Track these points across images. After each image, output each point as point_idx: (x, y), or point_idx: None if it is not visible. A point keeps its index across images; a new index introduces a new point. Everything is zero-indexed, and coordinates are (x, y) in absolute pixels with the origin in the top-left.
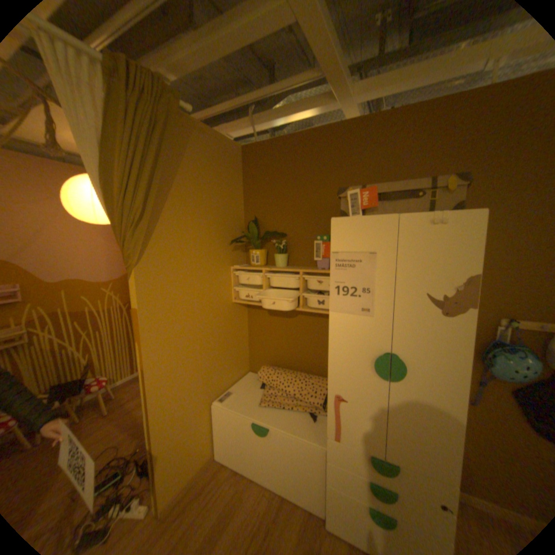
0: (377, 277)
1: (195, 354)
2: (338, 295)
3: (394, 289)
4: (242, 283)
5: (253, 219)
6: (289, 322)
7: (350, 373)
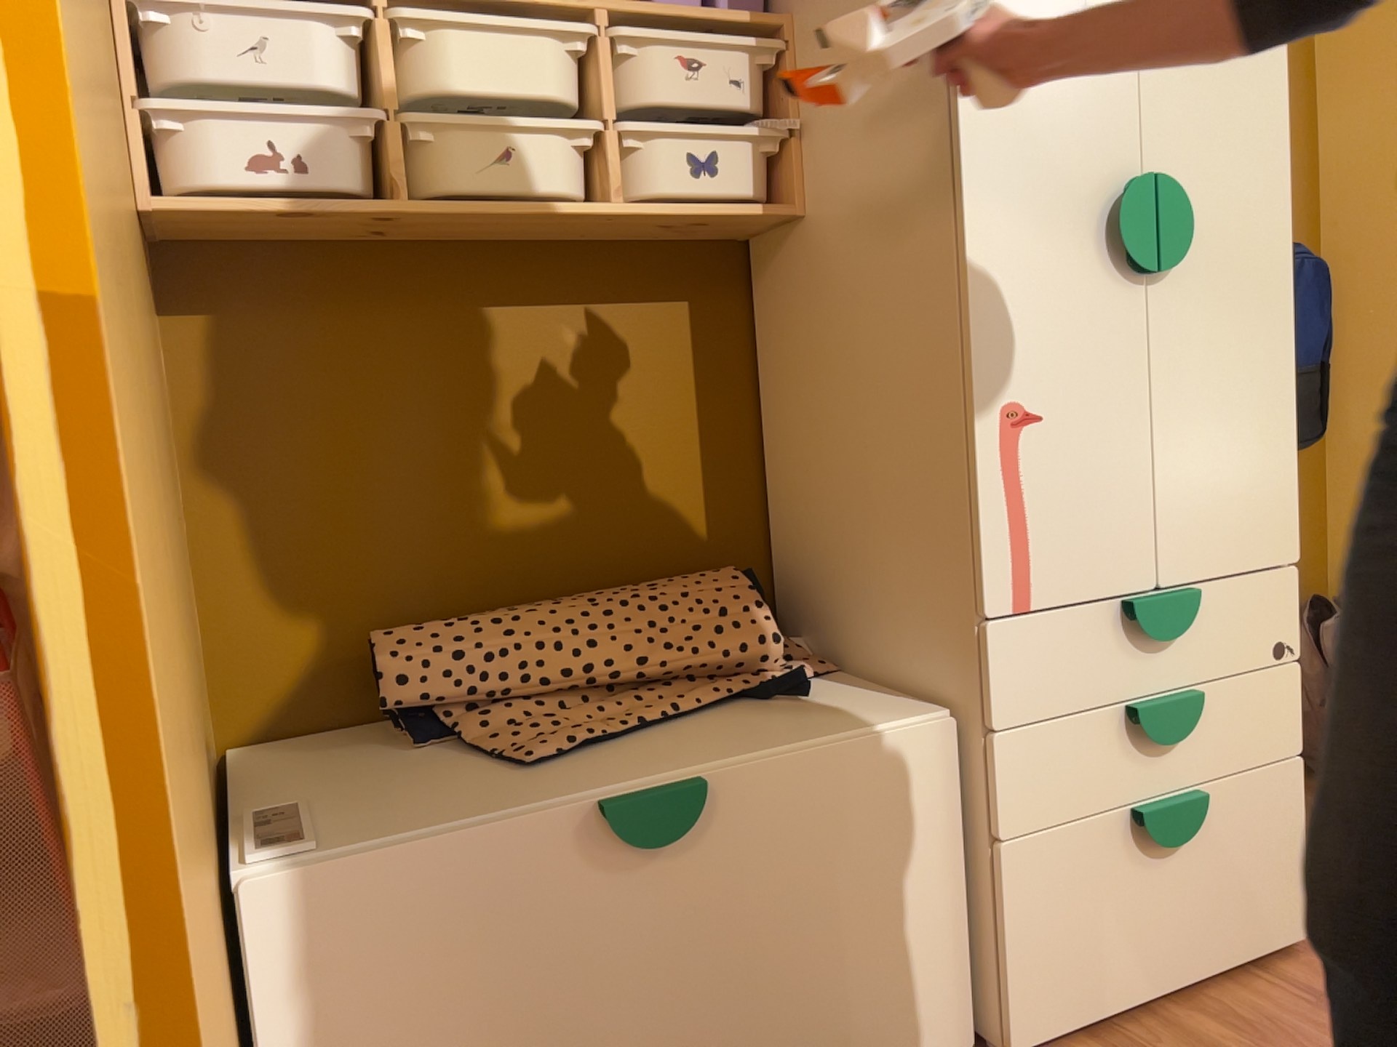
0: None
1: None
2: None
3: None
4: (204, 88)
5: None
6: (471, 356)
7: (1041, 294)
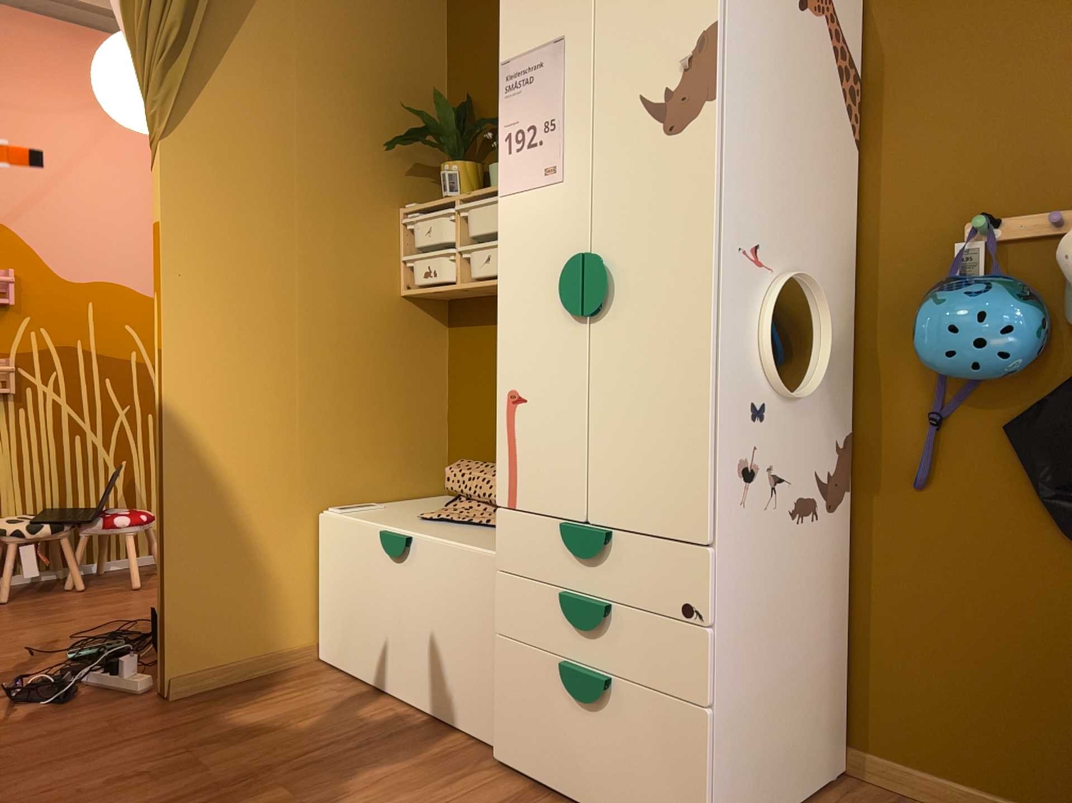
0: (565, 91)
1: (285, 373)
2: (510, 155)
3: (591, 107)
4: (421, 247)
5: (463, 103)
6: None
7: (529, 328)
